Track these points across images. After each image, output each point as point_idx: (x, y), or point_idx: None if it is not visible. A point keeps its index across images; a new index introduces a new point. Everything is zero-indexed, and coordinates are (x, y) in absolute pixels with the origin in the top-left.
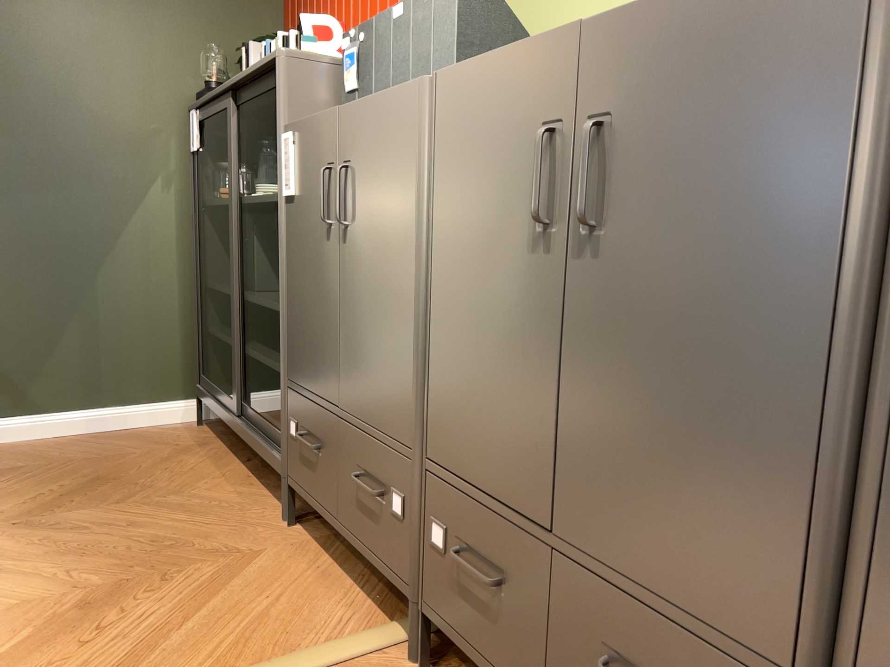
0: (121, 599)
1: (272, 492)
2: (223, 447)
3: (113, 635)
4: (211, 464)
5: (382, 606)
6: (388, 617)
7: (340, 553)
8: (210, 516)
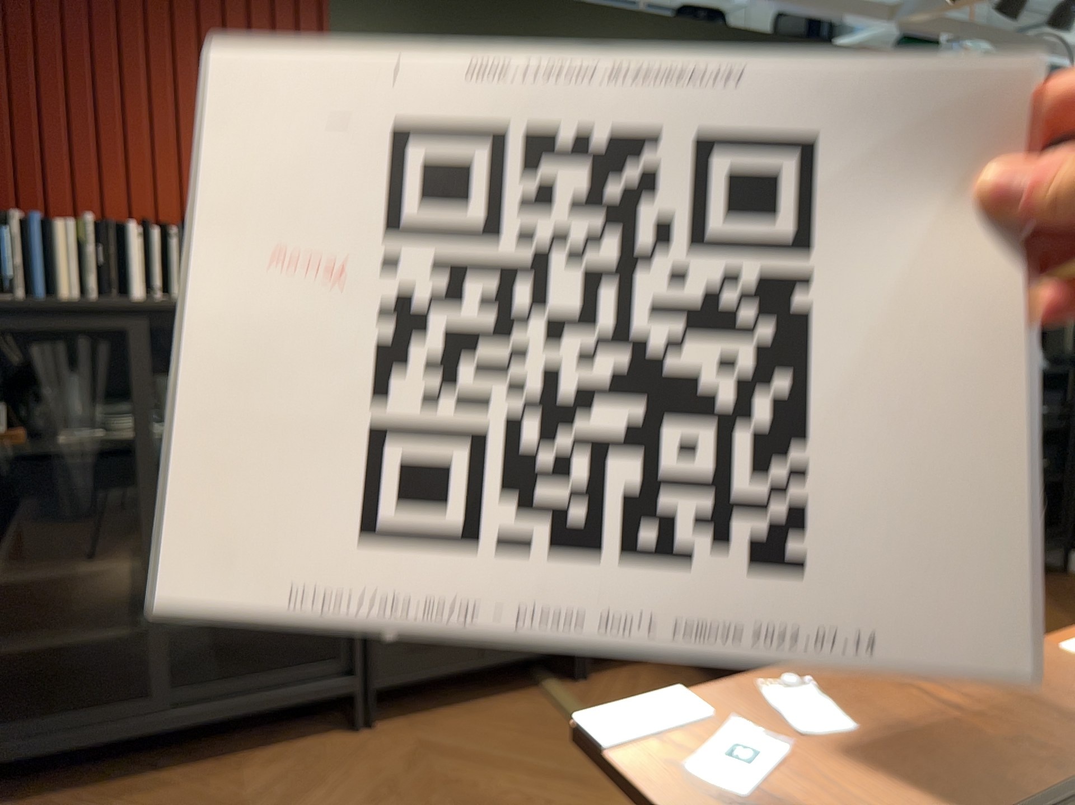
0: (482, 802)
1: (277, 744)
2: (71, 793)
3: (534, 796)
4: (141, 796)
5: (515, 691)
6: (529, 689)
7: (432, 705)
8: (323, 777)
